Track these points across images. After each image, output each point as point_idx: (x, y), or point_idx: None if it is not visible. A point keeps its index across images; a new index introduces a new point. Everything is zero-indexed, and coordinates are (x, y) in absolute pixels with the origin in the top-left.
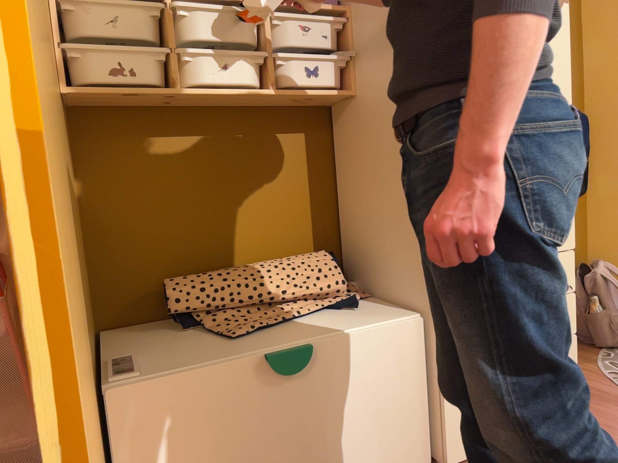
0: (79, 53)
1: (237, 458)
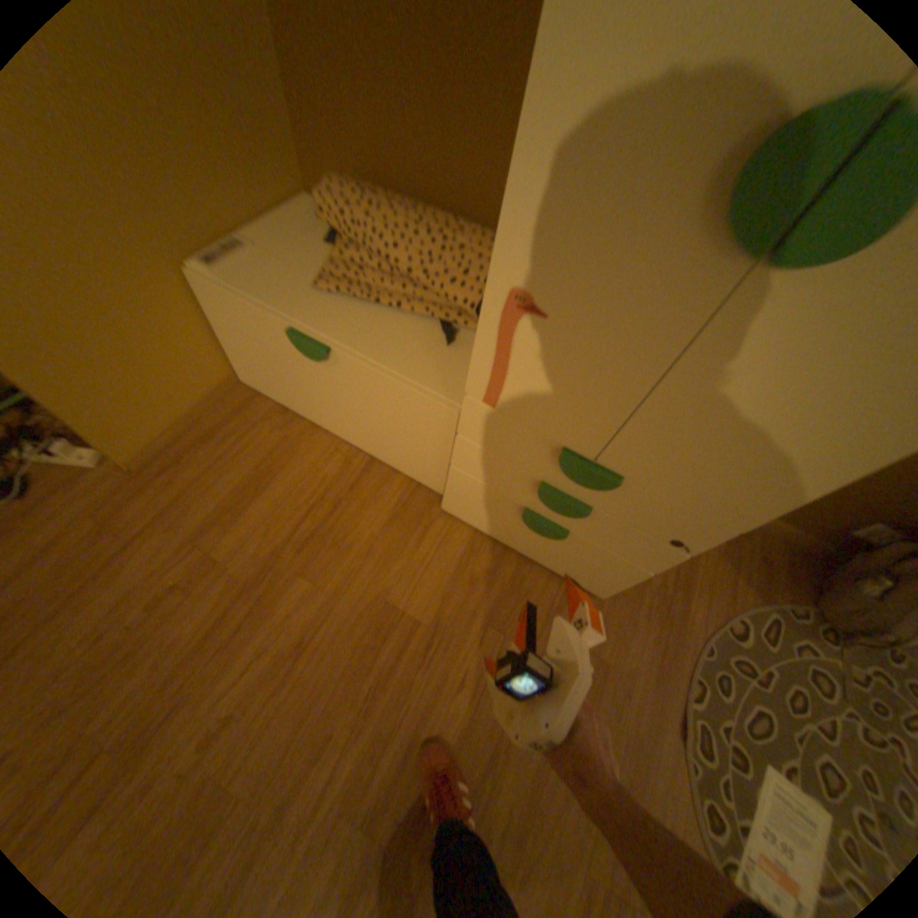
0: None
1: (286, 376)
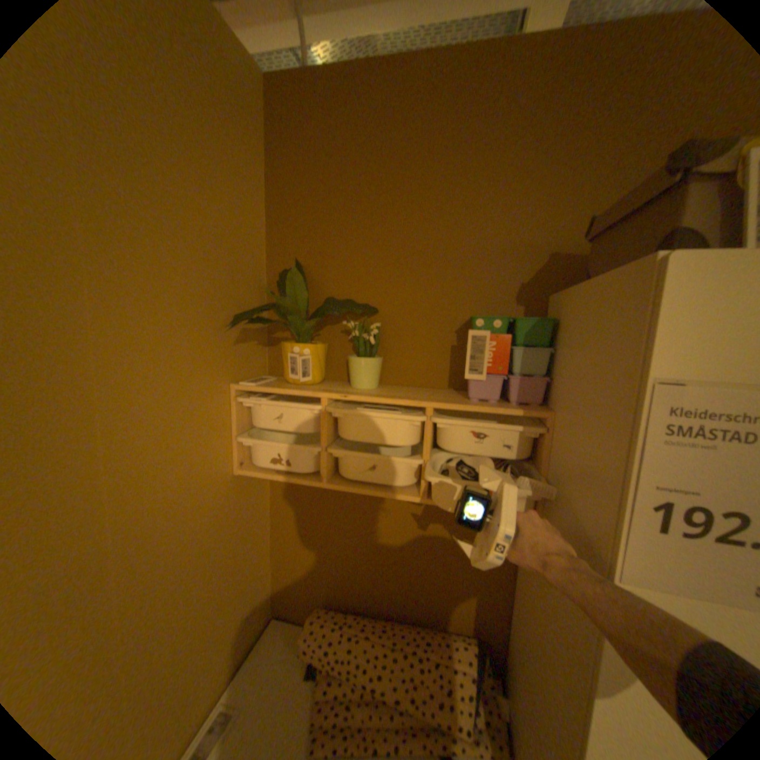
0: (251, 441)
1: None
